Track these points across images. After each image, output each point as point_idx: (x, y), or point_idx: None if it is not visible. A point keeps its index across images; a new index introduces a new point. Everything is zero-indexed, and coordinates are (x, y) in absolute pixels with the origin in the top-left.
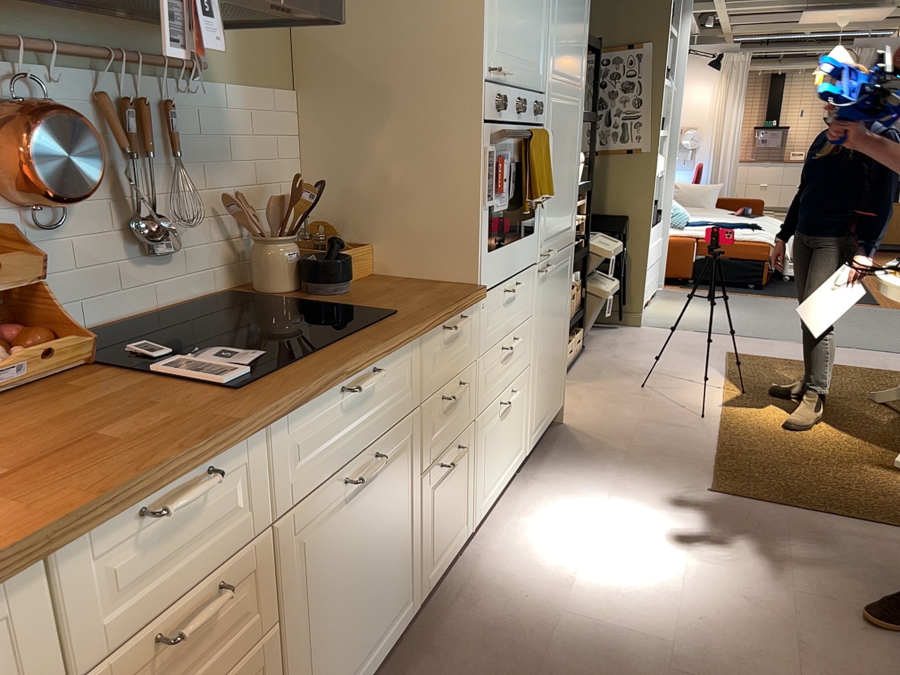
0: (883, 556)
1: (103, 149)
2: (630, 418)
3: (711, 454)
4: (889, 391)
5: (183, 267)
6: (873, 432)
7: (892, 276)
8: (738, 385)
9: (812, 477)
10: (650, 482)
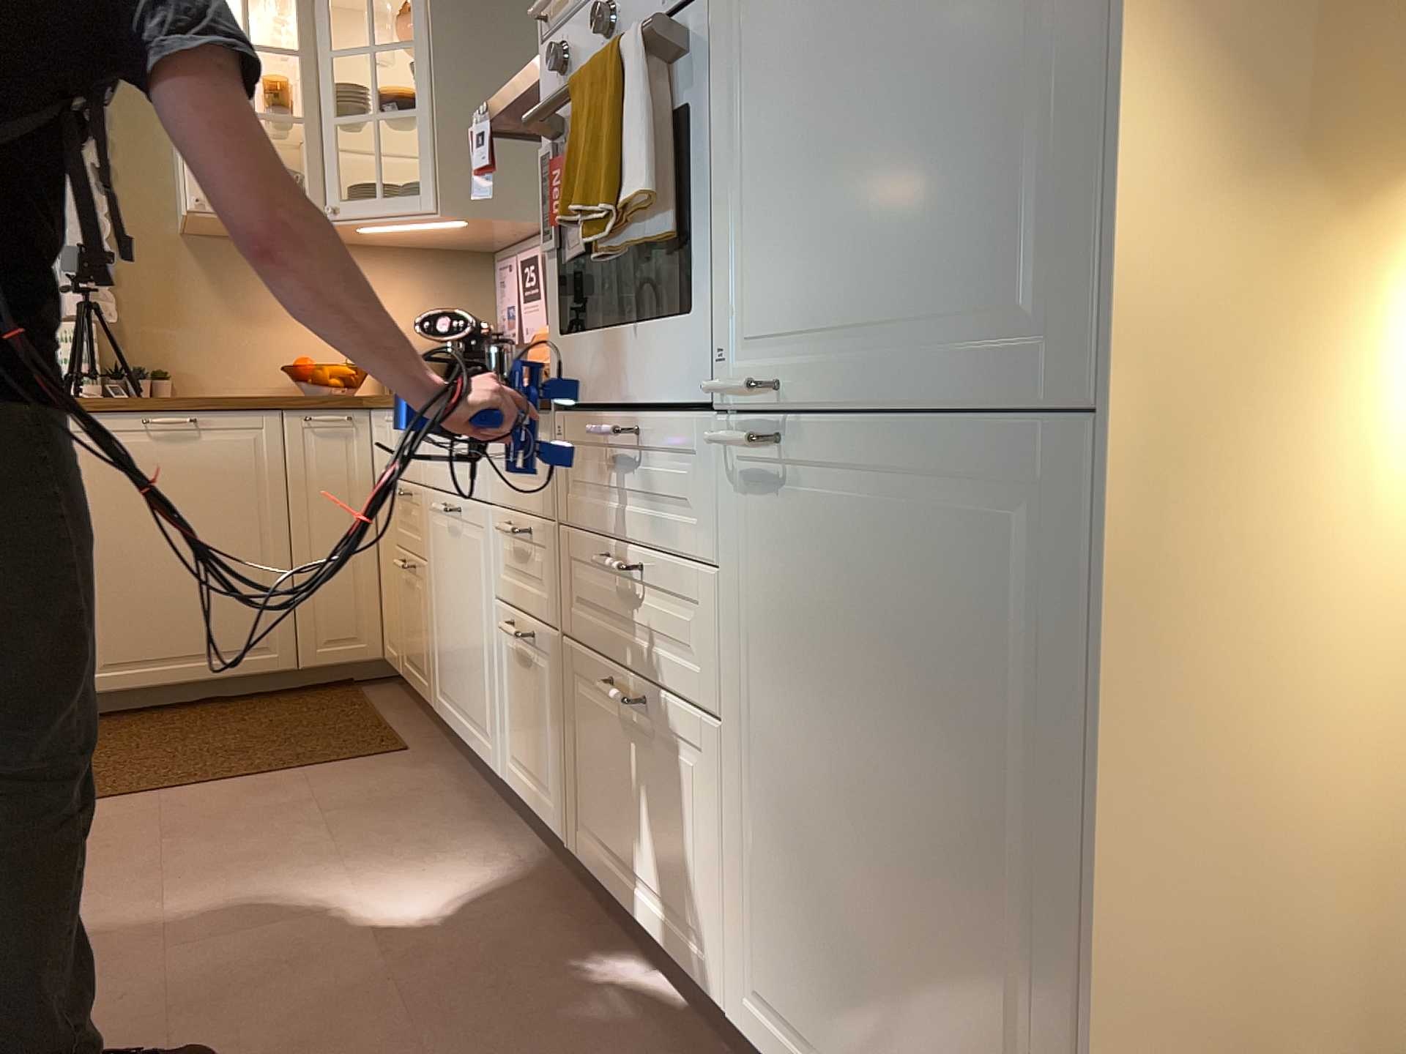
0: None
1: None
2: None
3: None
4: None
5: None
6: None
7: None
8: None
9: None
10: None
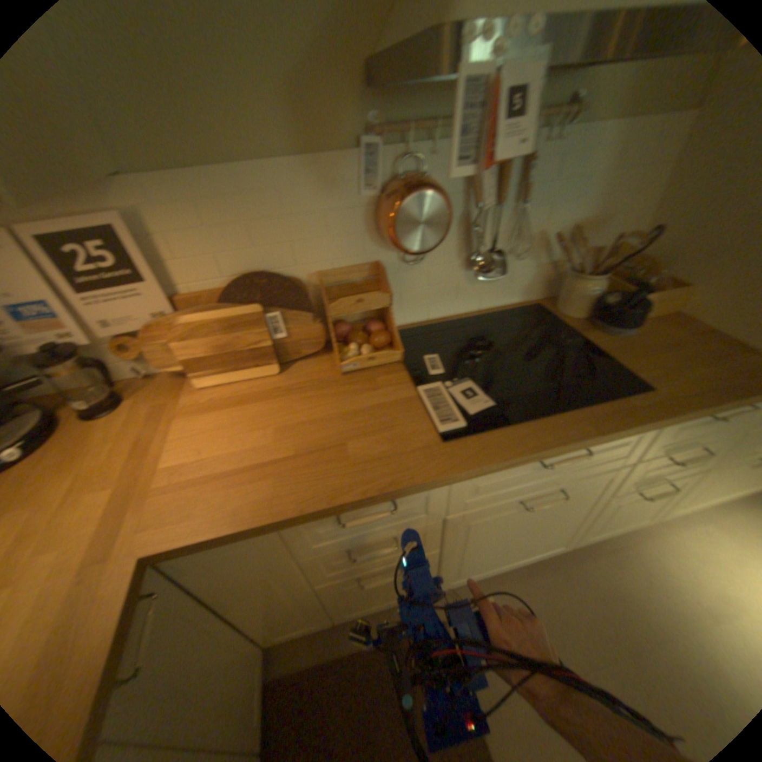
0: None
1: (446, 211)
2: None
3: None
4: None
5: (504, 283)
6: None
7: None
8: None
9: None
10: None
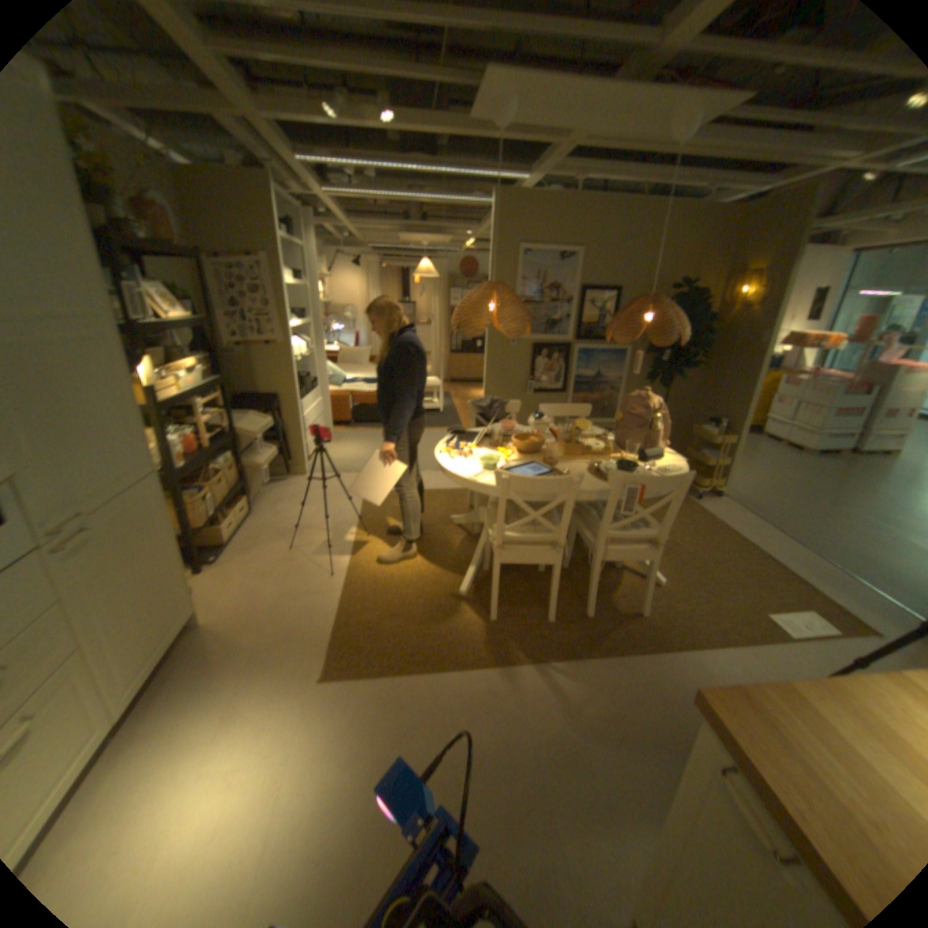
0: (447, 721)
1: None
2: (271, 596)
3: (333, 624)
4: (462, 518)
5: None
6: (453, 557)
7: (450, 450)
8: (369, 528)
9: (407, 629)
10: (266, 692)
